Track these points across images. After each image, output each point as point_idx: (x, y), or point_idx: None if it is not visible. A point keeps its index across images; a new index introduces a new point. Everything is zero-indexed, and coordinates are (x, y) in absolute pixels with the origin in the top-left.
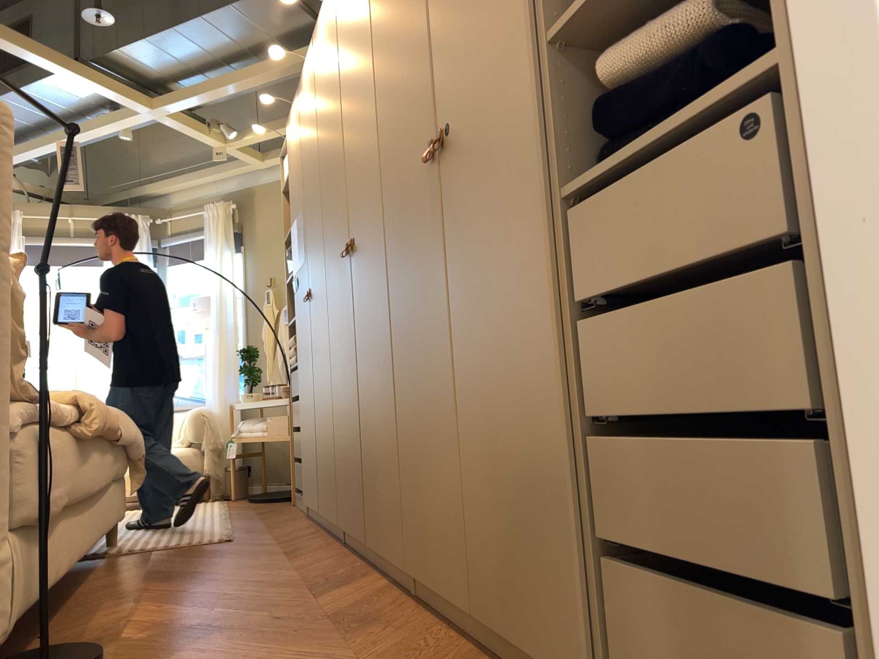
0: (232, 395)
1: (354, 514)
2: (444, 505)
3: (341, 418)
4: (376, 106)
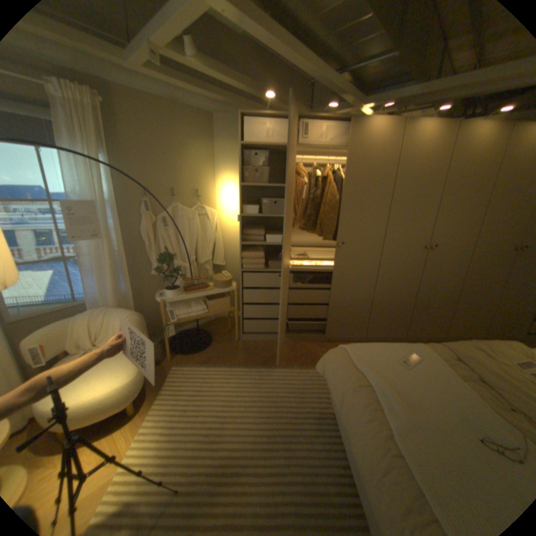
0: (117, 292)
1: (388, 334)
2: (481, 323)
3: (382, 304)
4: (483, 211)
